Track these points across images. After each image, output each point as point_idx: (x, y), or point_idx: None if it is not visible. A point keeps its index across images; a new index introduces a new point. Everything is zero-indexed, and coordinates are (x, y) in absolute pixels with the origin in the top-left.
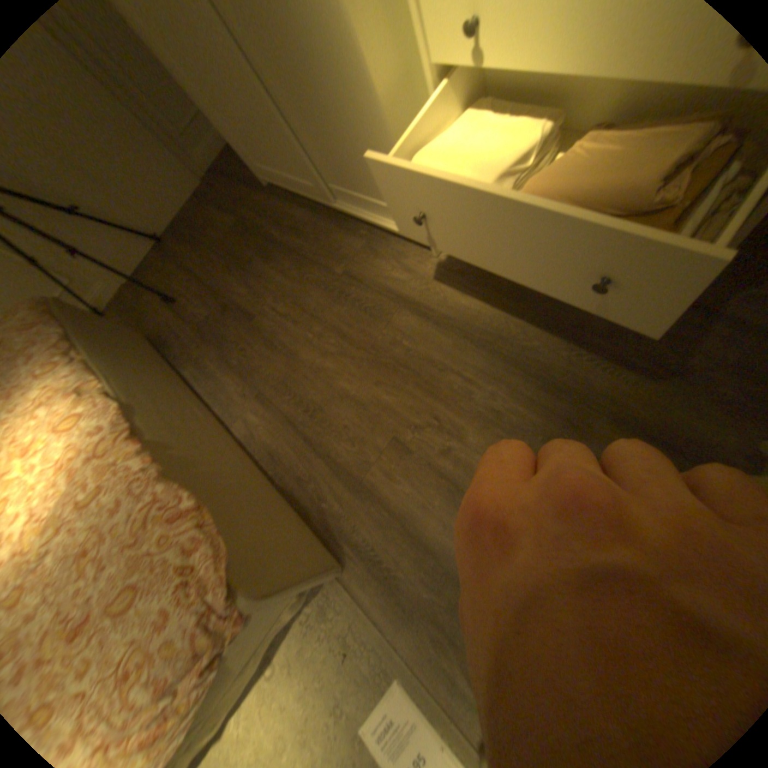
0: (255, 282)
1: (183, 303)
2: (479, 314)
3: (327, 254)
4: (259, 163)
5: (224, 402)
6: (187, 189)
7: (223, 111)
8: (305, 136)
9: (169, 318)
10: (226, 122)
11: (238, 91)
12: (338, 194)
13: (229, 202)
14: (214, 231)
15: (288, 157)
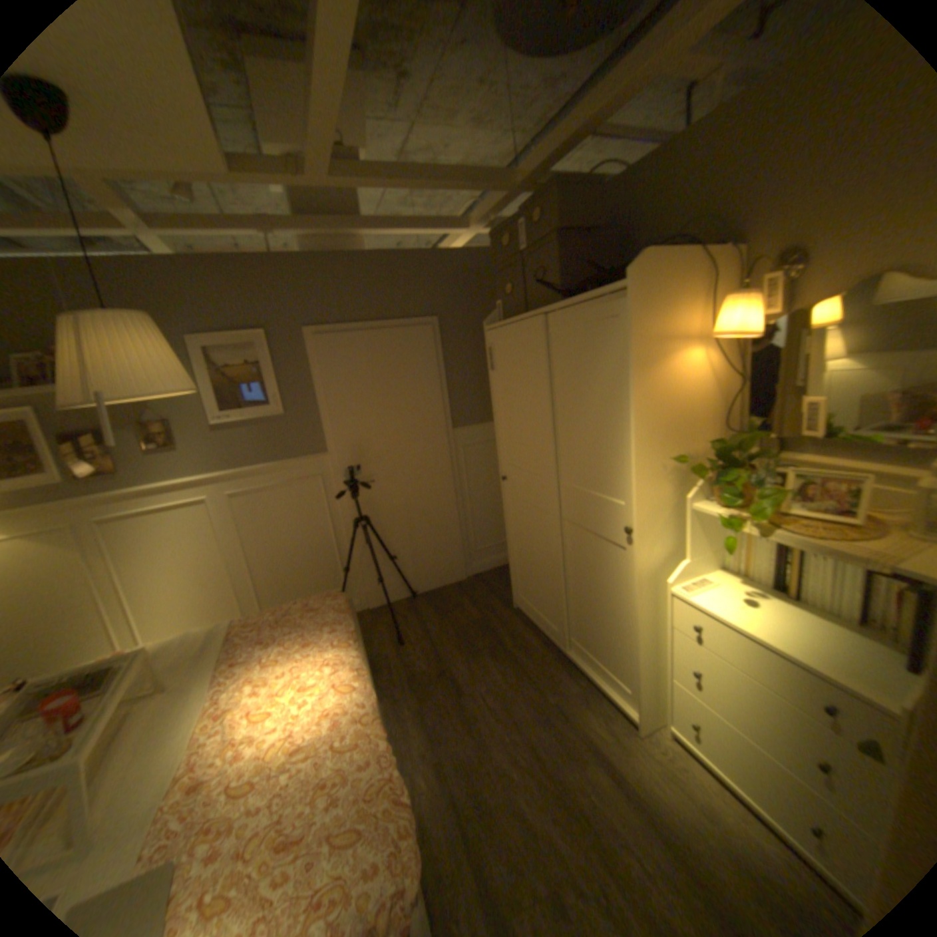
0: (478, 669)
1: (410, 649)
2: (672, 814)
3: (547, 683)
4: (526, 597)
5: (402, 751)
6: (458, 578)
7: (527, 566)
8: (575, 608)
9: (392, 653)
10: (523, 569)
11: (548, 568)
12: (577, 648)
13: (483, 602)
14: (462, 615)
15: (554, 608)
